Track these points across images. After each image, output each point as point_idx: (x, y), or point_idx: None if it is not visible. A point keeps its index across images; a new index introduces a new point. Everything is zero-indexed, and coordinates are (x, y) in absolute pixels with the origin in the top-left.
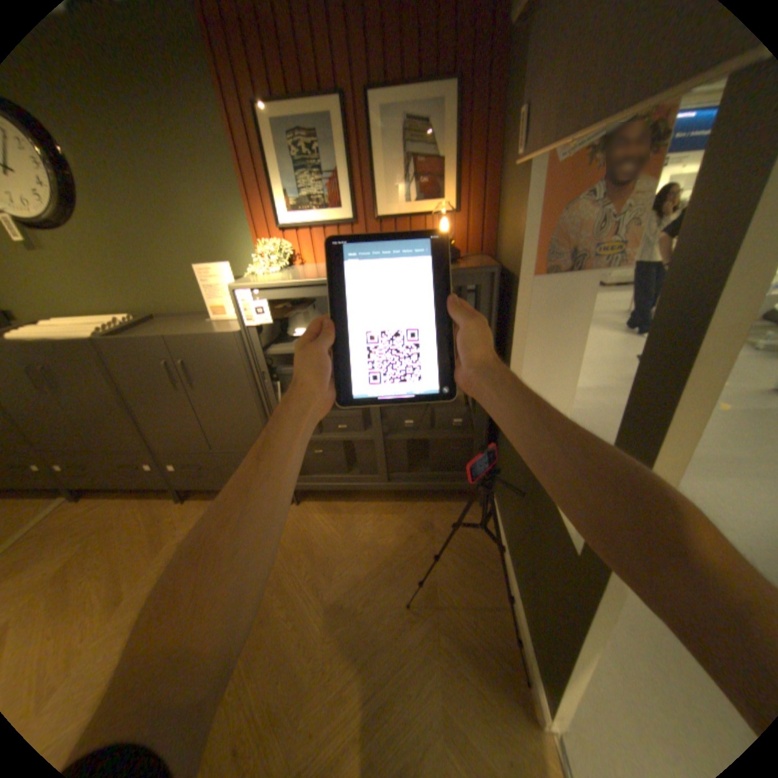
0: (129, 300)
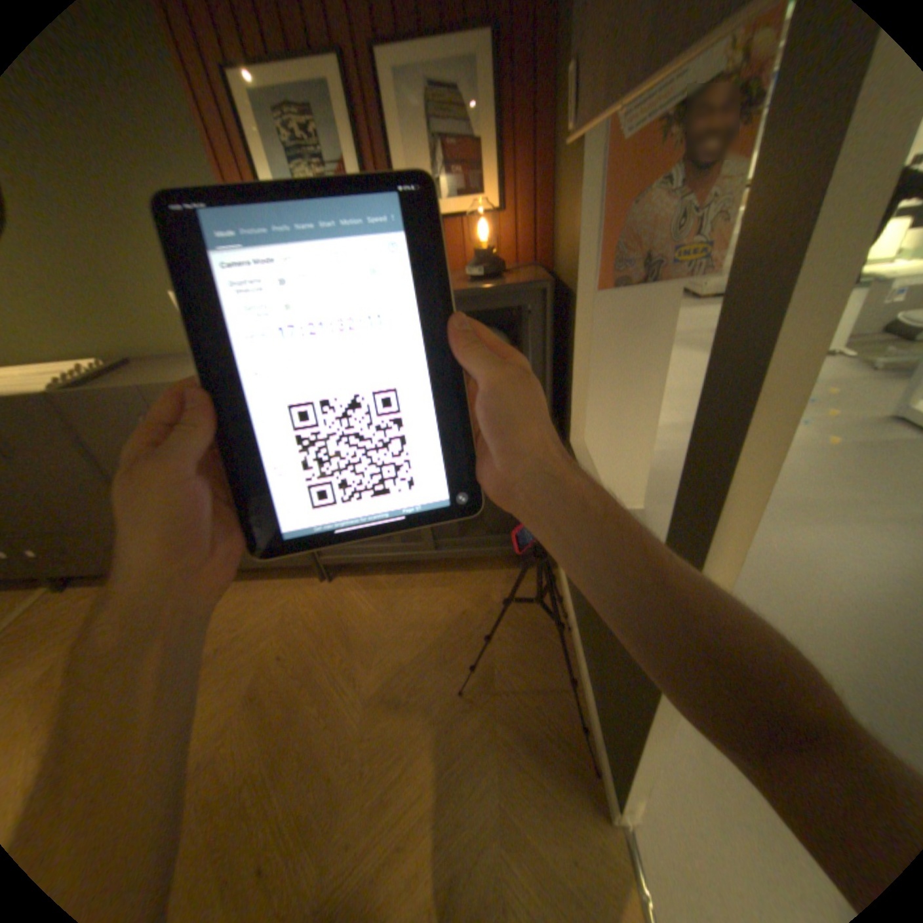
0: (98, 341)
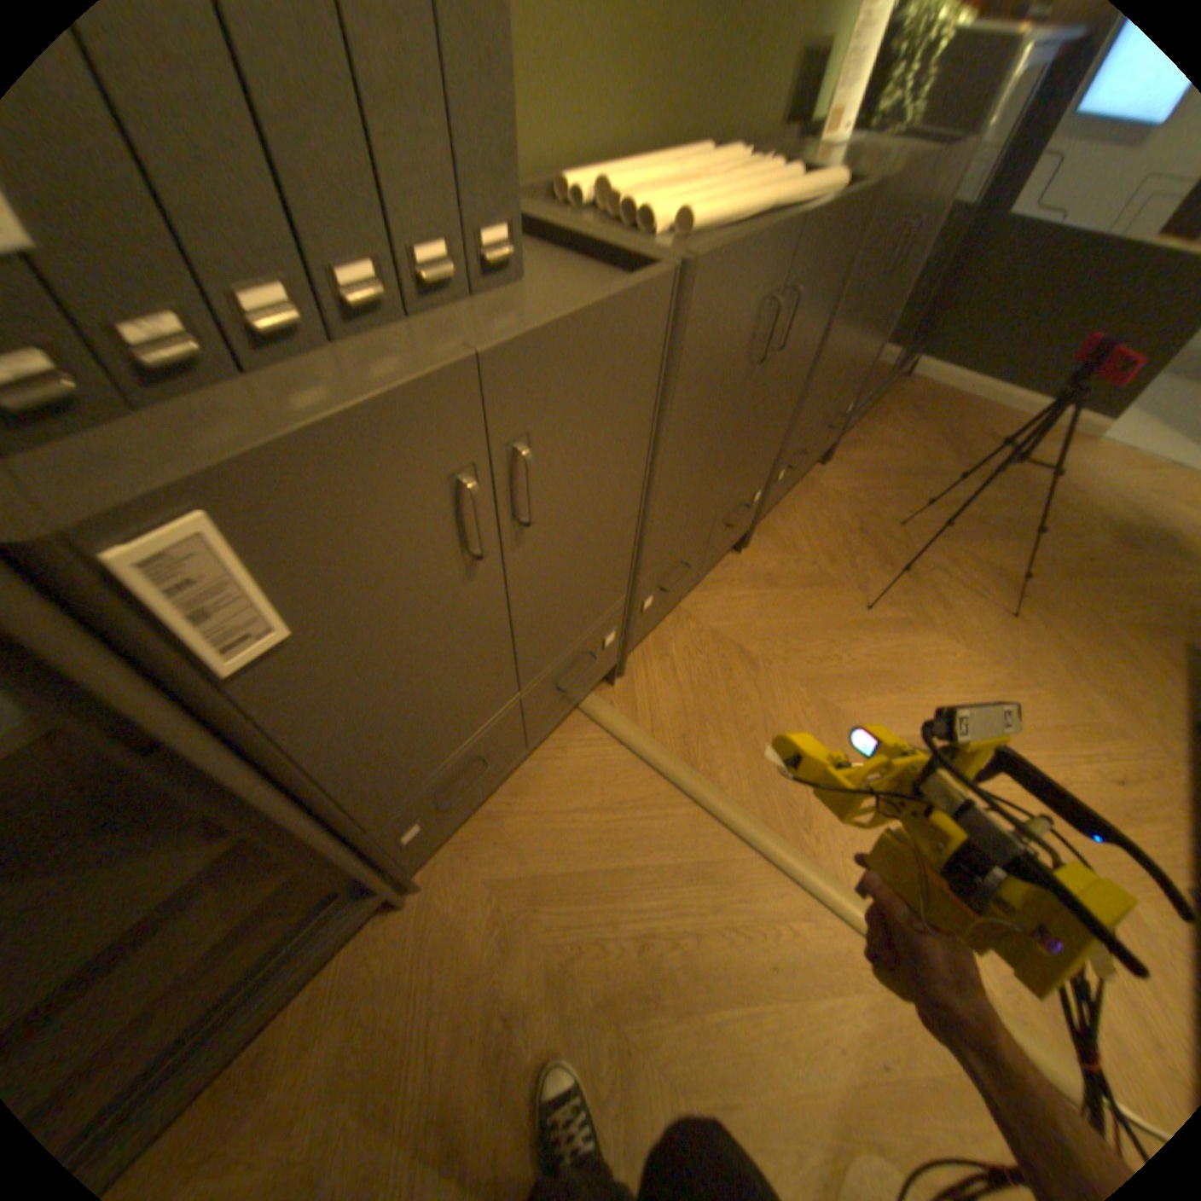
0: (686, 100)
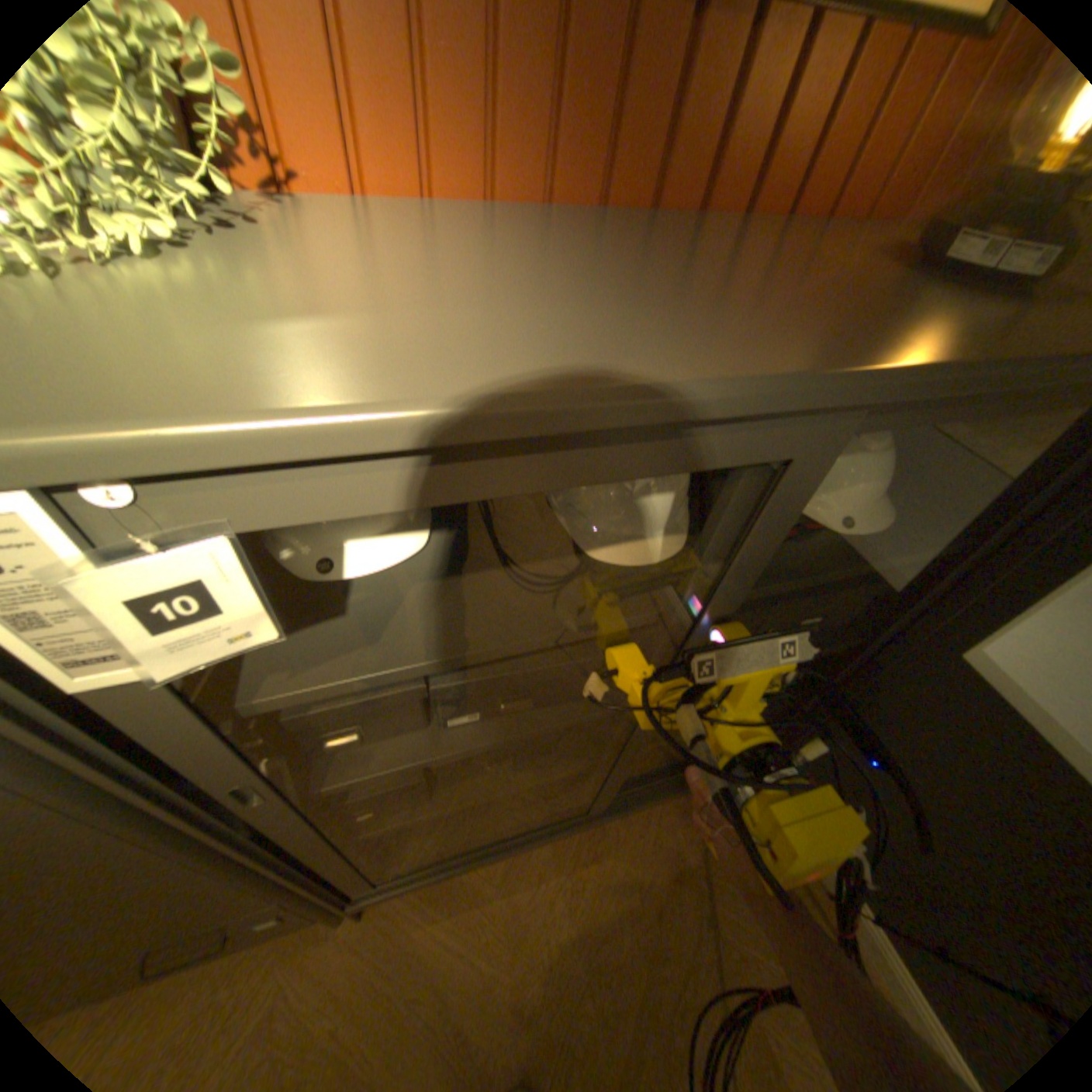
0: None
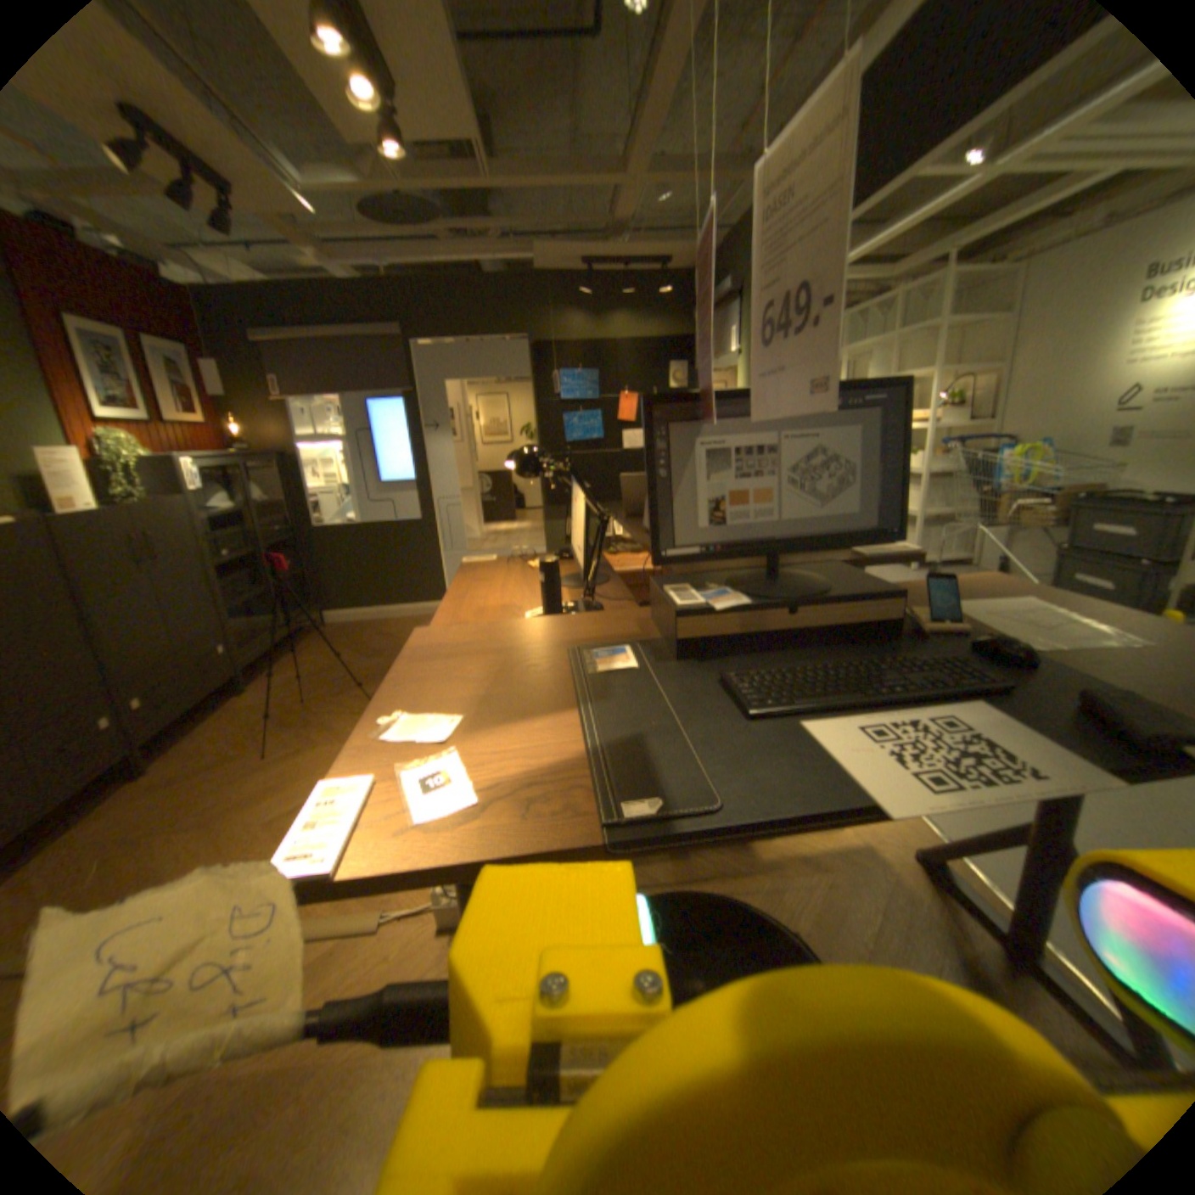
0: None
